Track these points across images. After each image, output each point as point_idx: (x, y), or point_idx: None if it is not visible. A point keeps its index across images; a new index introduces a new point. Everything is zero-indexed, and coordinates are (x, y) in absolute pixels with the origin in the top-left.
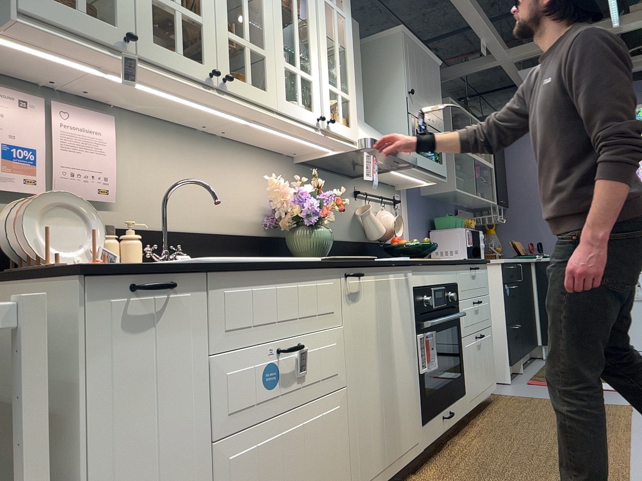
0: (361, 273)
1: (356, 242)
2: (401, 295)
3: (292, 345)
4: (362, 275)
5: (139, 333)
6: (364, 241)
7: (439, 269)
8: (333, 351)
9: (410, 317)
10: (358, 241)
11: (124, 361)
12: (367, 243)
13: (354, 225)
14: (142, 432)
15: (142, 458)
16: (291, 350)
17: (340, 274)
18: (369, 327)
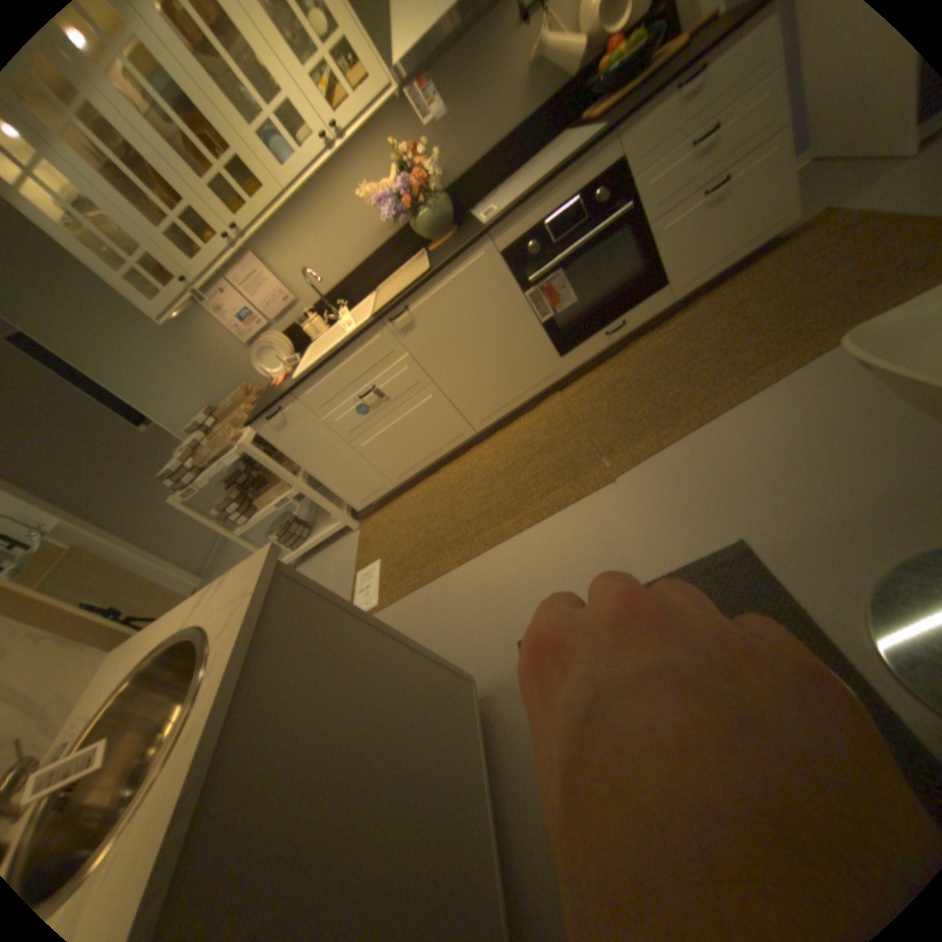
0: (408, 303)
1: (546, 101)
2: (477, 277)
3: (369, 388)
4: (402, 311)
5: (286, 427)
6: (564, 82)
7: (555, 183)
8: (407, 371)
9: (502, 286)
10: (551, 94)
11: (289, 437)
12: (571, 79)
13: (535, 77)
14: (315, 451)
15: (322, 457)
16: (365, 395)
17: (384, 322)
18: (440, 333)
